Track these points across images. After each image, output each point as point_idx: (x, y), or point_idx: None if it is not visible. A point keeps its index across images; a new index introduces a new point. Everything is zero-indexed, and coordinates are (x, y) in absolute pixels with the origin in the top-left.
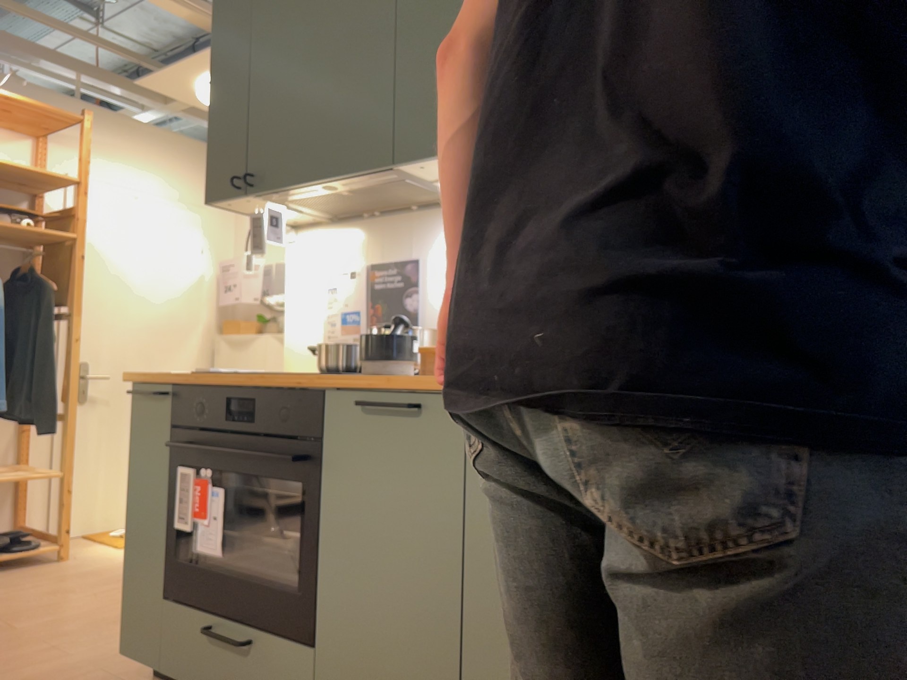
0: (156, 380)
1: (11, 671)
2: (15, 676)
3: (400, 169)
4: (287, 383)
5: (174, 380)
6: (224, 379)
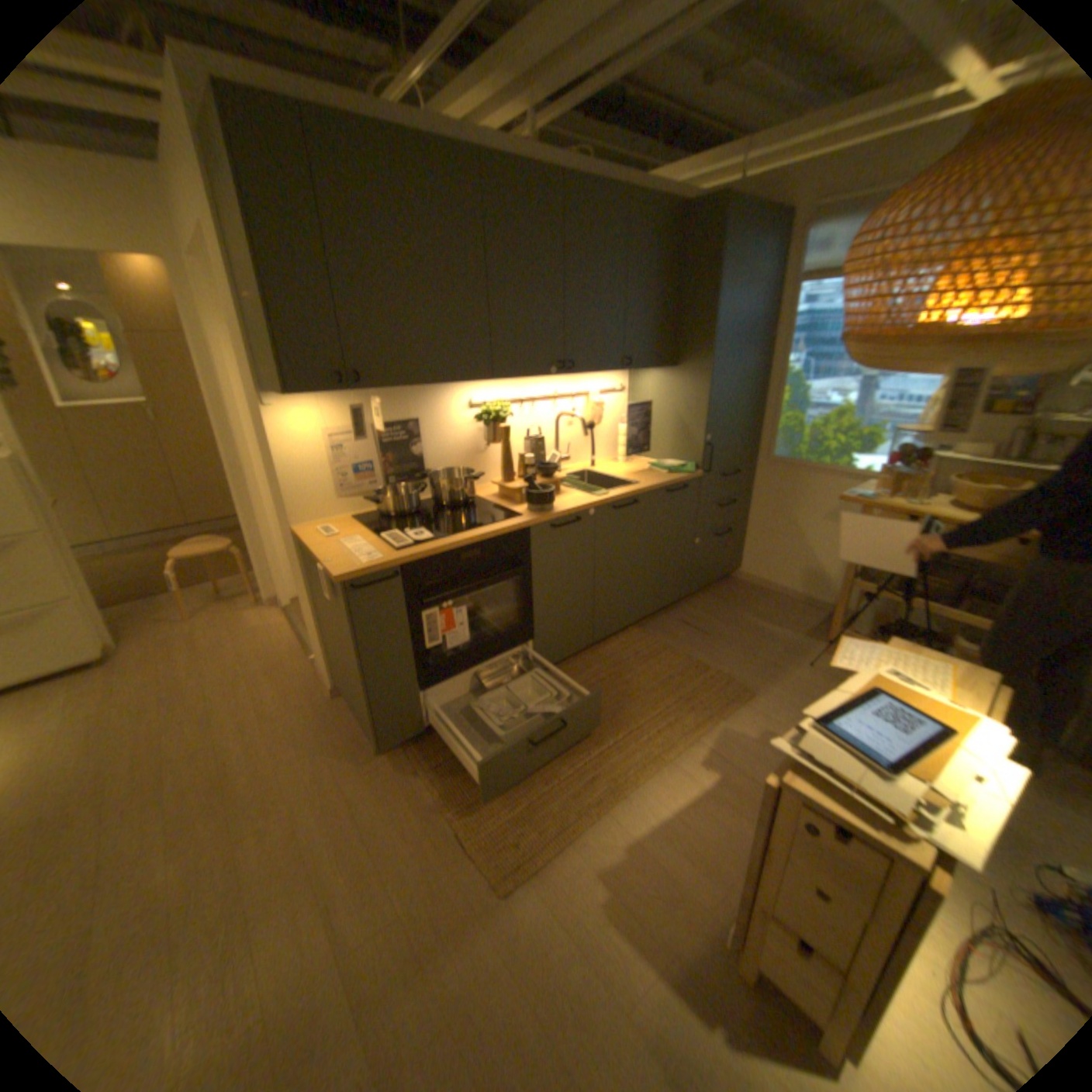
0: (385, 567)
1: (290, 851)
2: (305, 844)
3: (480, 380)
4: (501, 531)
5: (398, 561)
6: (447, 544)
